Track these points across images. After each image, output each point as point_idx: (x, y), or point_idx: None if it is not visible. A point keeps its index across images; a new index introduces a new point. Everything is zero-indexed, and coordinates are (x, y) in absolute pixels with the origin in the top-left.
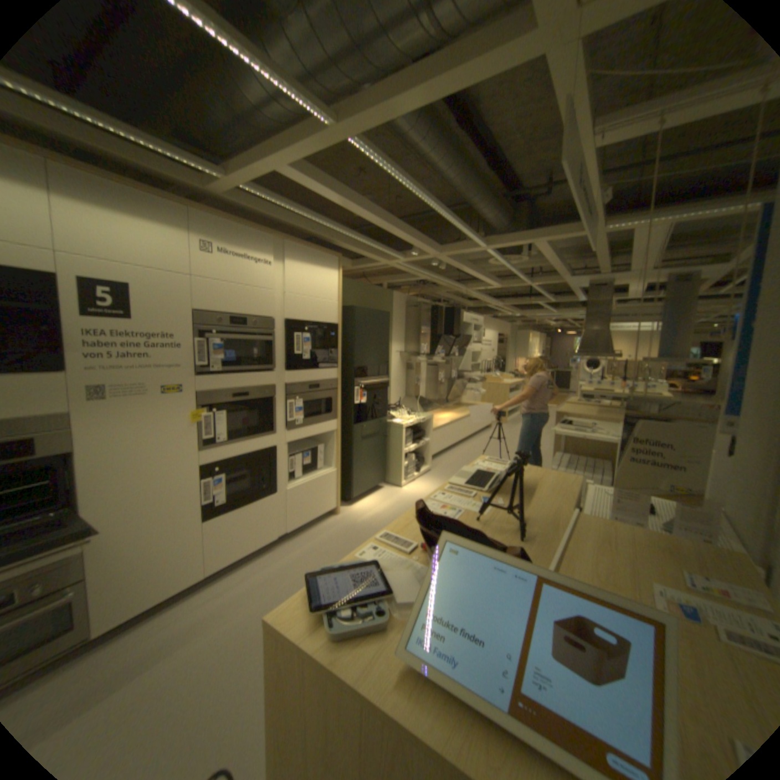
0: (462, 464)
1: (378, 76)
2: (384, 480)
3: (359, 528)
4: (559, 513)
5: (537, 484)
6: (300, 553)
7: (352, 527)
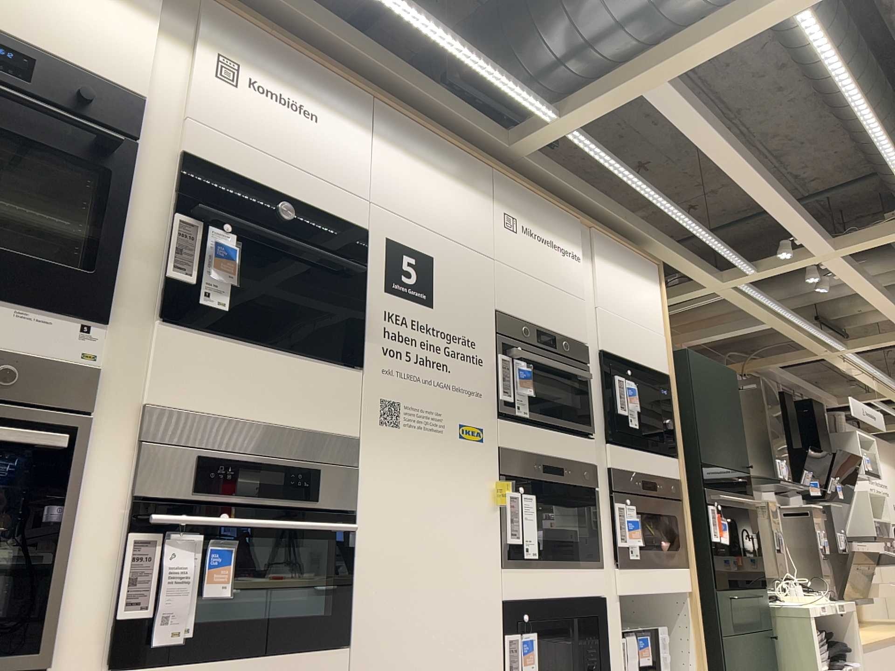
0: None
1: None
2: None
3: None
4: None
5: None
6: None
7: None
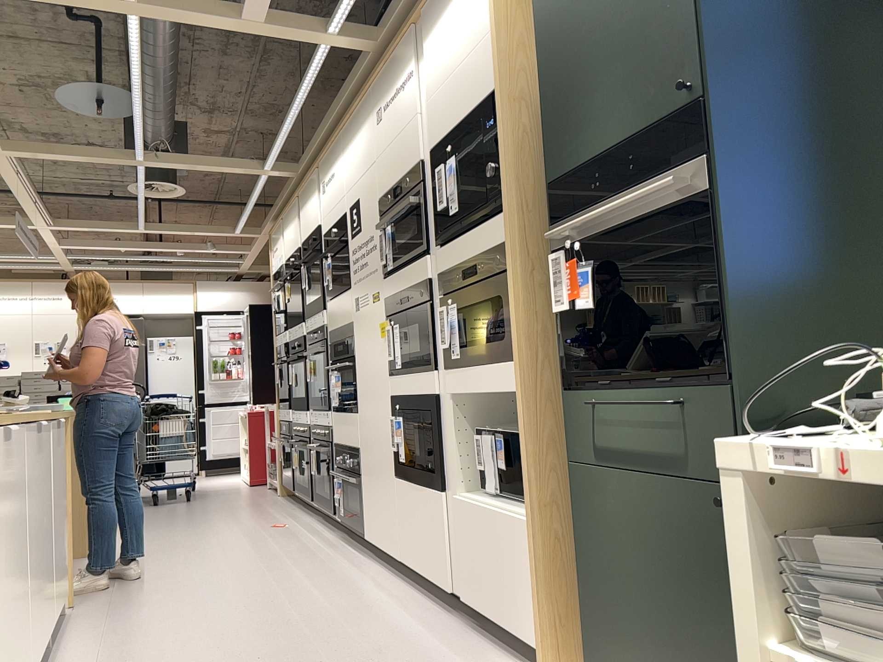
0: None
1: None
2: None
3: None
4: None
5: None
6: (418, 636)
7: None
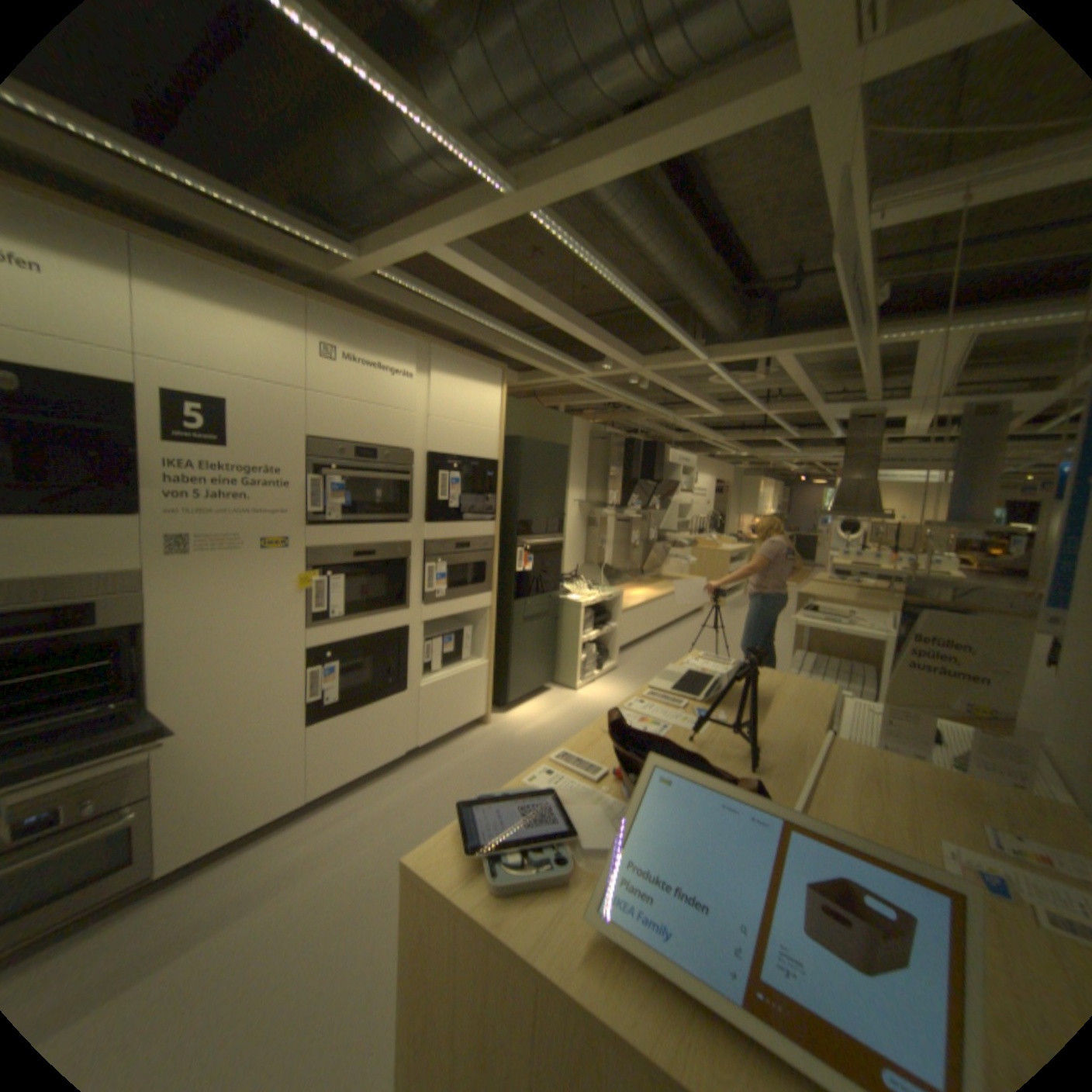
0: (661, 662)
1: (574, 129)
2: (553, 679)
3: (517, 744)
4: (805, 736)
5: (774, 694)
6: (435, 775)
7: (506, 743)
